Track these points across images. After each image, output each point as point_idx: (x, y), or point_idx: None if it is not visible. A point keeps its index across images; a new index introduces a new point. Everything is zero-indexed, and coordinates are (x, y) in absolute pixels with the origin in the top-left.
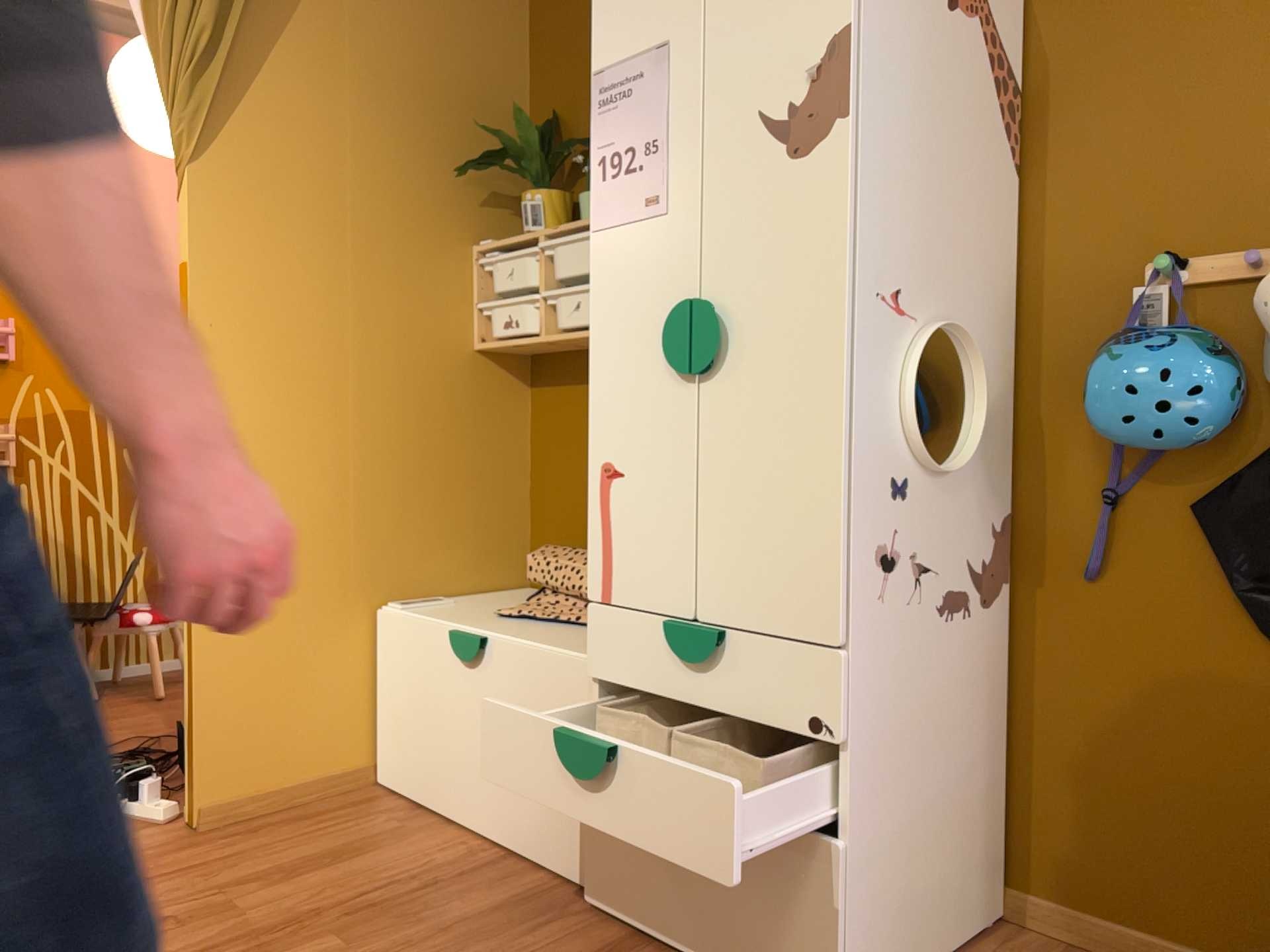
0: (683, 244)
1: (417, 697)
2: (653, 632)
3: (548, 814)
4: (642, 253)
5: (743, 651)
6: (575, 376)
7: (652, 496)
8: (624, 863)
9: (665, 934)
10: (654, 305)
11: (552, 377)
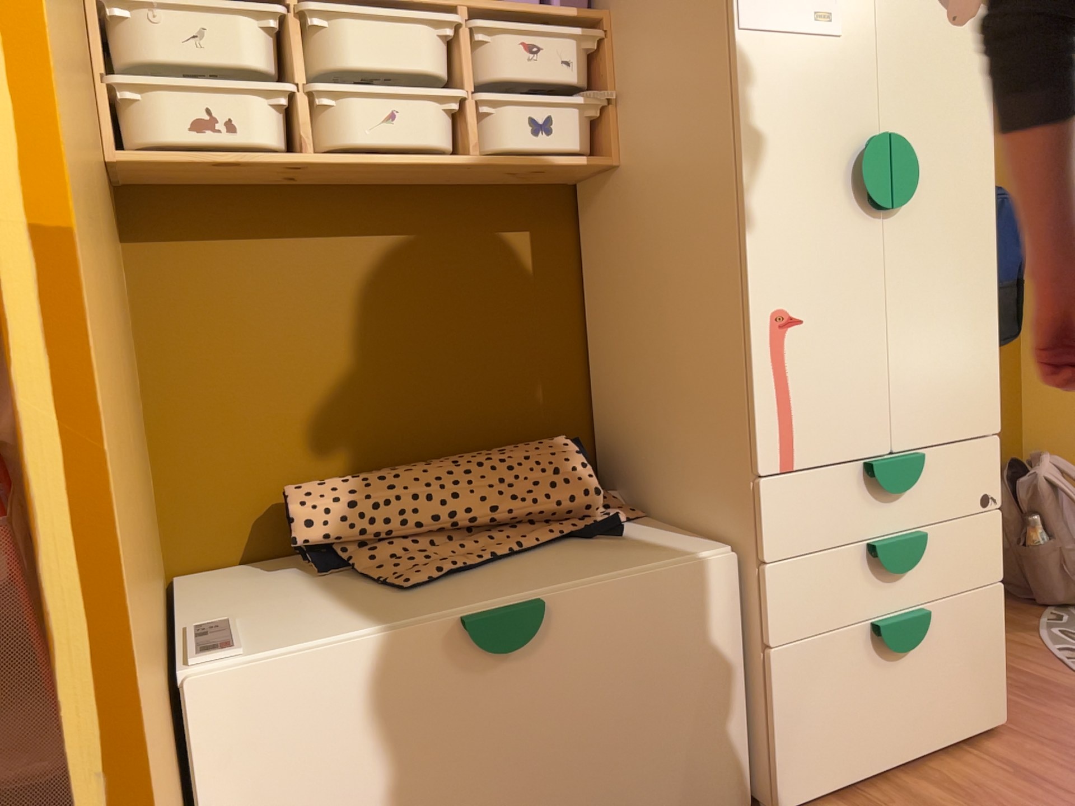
0: (861, 76)
1: (361, 780)
2: (845, 481)
3: (678, 767)
4: (813, 74)
5: (931, 462)
6: (248, 227)
7: (841, 340)
8: (827, 732)
9: (875, 764)
10: (831, 135)
11: (186, 229)
